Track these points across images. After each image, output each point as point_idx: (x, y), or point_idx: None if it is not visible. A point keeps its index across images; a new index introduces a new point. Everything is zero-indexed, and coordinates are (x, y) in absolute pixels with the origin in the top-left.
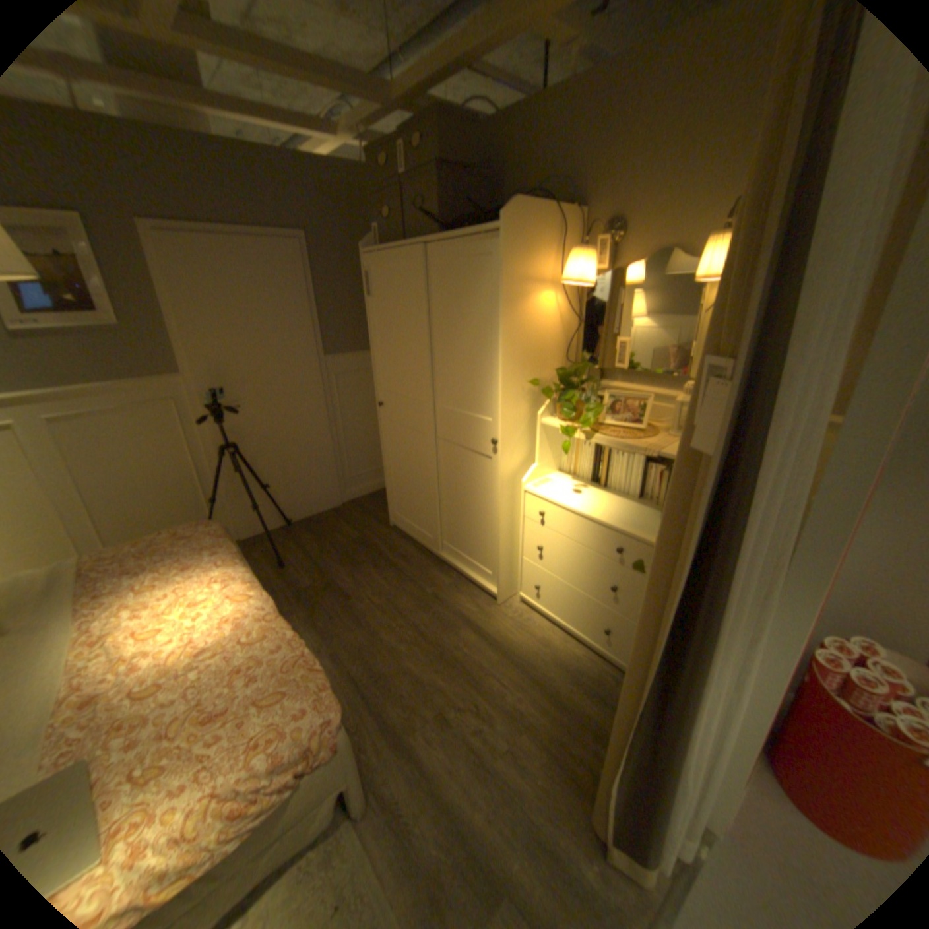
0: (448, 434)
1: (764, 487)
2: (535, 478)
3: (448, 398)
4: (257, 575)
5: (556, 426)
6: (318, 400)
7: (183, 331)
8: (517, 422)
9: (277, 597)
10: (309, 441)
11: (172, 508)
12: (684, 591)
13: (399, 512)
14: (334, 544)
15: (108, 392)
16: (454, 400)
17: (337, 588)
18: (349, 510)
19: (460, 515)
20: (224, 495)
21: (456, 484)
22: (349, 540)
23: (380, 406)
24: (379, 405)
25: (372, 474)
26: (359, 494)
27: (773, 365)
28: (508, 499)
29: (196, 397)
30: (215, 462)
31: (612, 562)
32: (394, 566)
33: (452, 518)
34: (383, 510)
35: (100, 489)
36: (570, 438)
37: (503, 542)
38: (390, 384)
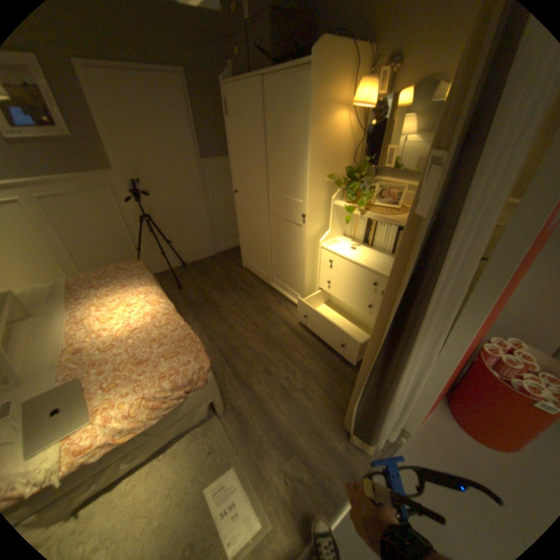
0: (276, 210)
1: (461, 241)
2: (328, 239)
3: (276, 187)
4: (167, 292)
5: (344, 206)
6: (198, 188)
7: (111, 140)
8: (318, 203)
9: (178, 304)
10: (193, 214)
11: (117, 253)
12: (404, 304)
13: (247, 259)
14: (210, 277)
15: (71, 180)
16: (280, 188)
17: (212, 301)
18: (219, 257)
19: (282, 261)
20: (146, 246)
21: (281, 242)
22: (219, 275)
23: (235, 192)
24: (235, 192)
25: (232, 236)
26: (225, 248)
27: (478, 157)
28: (311, 252)
29: (123, 185)
30: (138, 226)
31: (370, 291)
32: (244, 290)
33: (278, 263)
34: (239, 258)
35: (74, 240)
36: (351, 213)
37: (307, 278)
38: (241, 178)
